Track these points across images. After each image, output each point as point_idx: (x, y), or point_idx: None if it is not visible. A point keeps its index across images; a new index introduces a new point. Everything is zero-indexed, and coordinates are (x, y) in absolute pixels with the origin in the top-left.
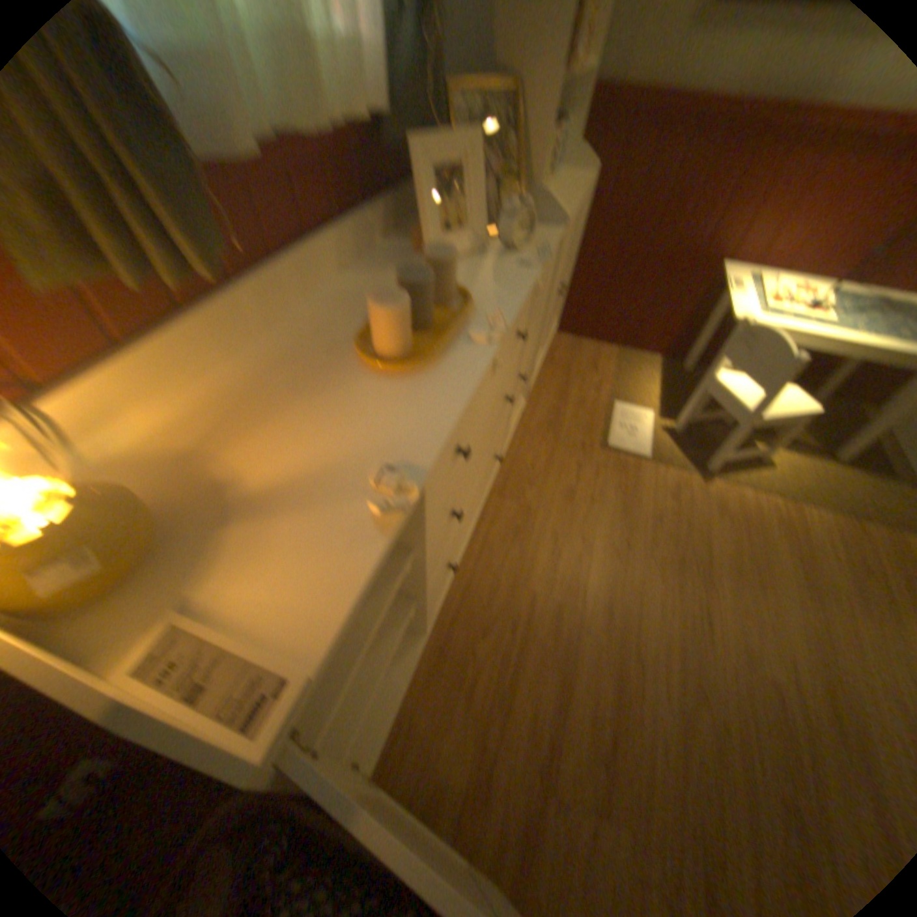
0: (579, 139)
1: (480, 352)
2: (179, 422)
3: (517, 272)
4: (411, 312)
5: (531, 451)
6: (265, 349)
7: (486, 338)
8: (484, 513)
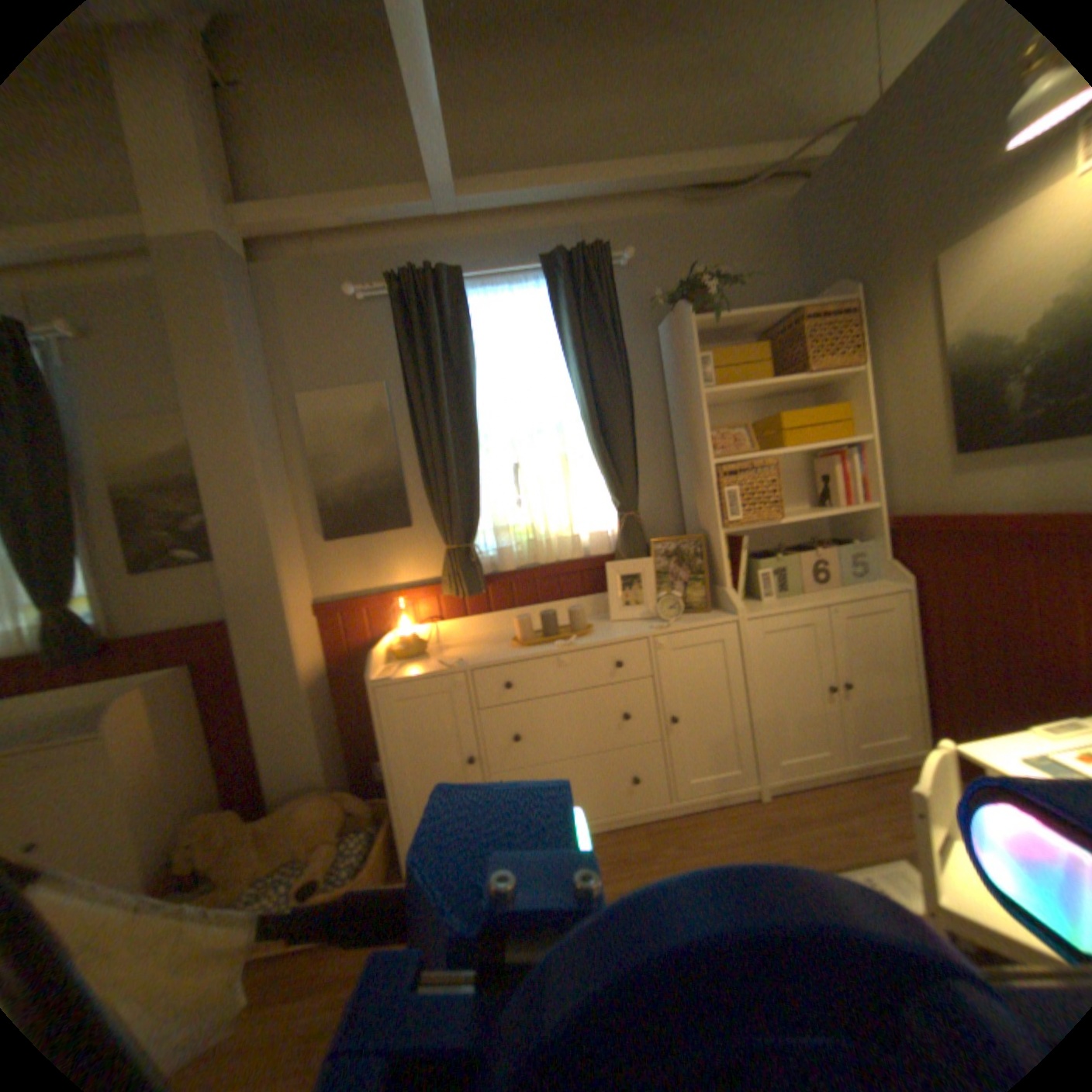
0: (890, 559)
1: (547, 651)
2: (458, 643)
3: (637, 631)
4: (544, 630)
5: (720, 833)
6: (503, 634)
7: (557, 646)
8: (619, 838)
